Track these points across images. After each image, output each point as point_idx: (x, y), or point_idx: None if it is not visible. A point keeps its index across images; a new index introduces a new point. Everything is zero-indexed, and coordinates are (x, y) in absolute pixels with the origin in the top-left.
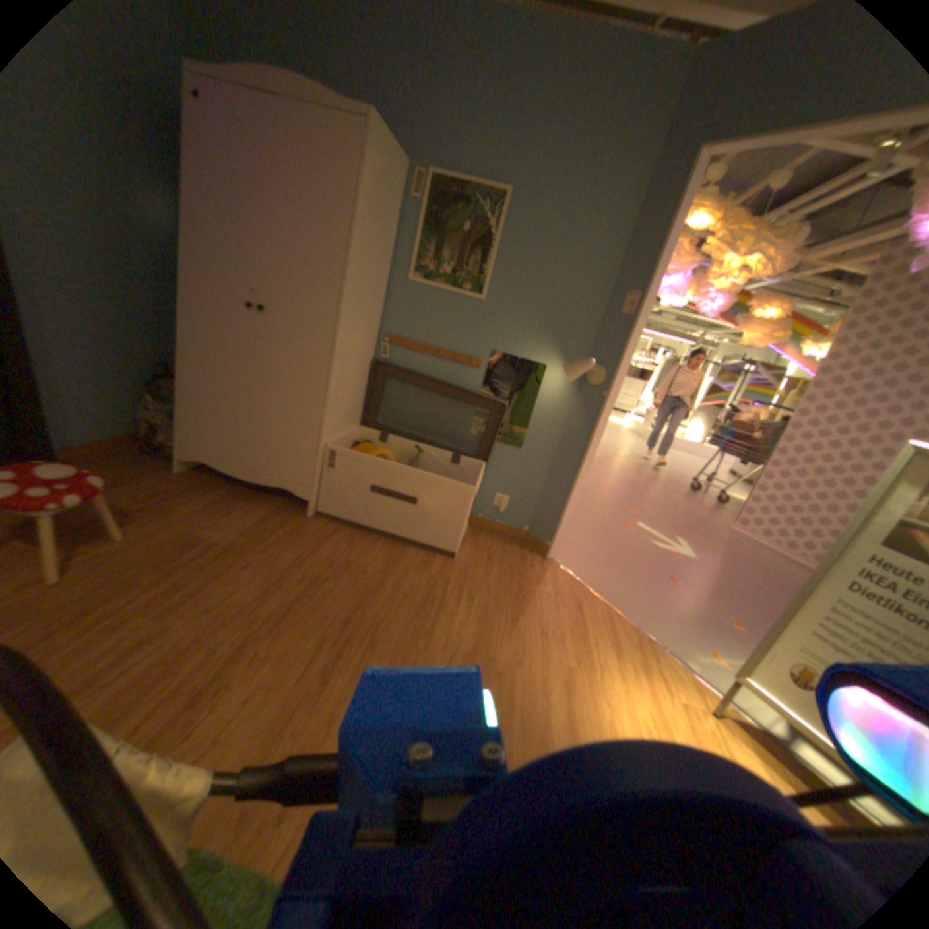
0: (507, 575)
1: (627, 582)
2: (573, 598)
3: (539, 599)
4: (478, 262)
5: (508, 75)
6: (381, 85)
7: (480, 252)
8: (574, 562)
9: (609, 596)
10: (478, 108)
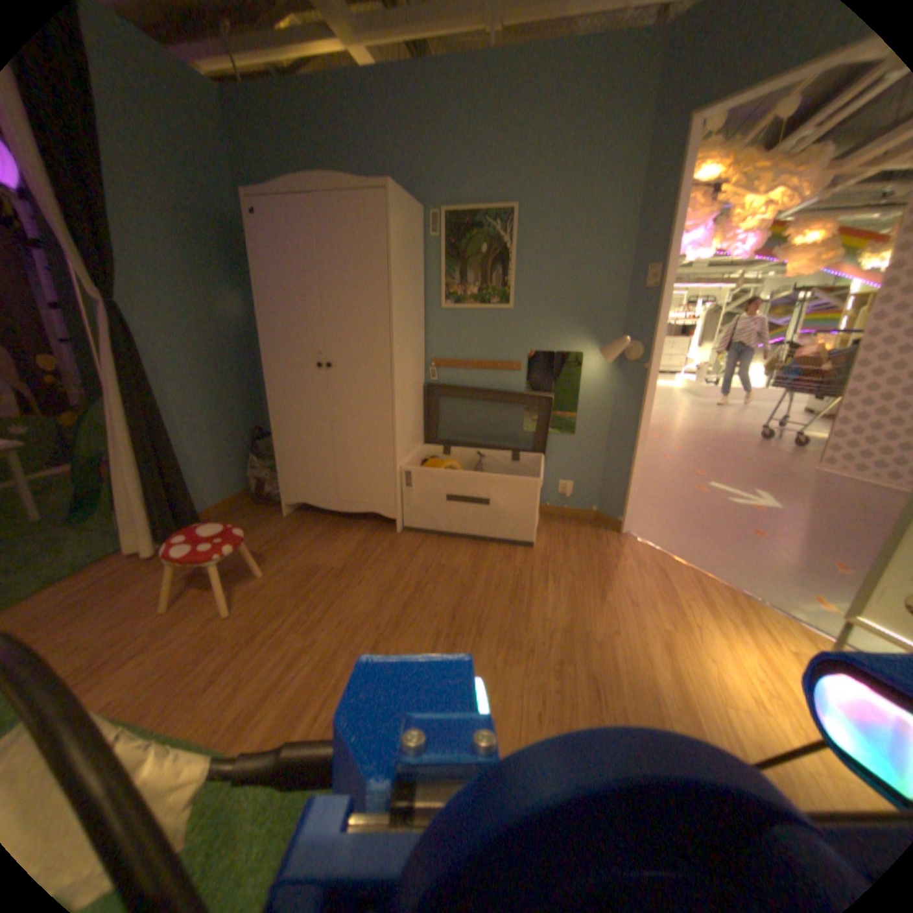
0: (586, 554)
1: (710, 543)
2: (655, 566)
3: (622, 571)
4: (499, 275)
5: (494, 106)
6: (386, 150)
7: (500, 266)
8: (650, 532)
9: (693, 558)
10: (473, 143)
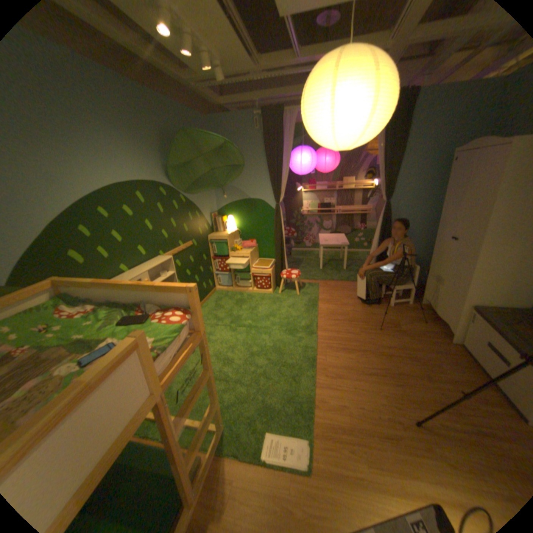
0: None
1: None
2: None
3: None
4: None
5: None
6: None
7: None
8: None
9: None
10: None
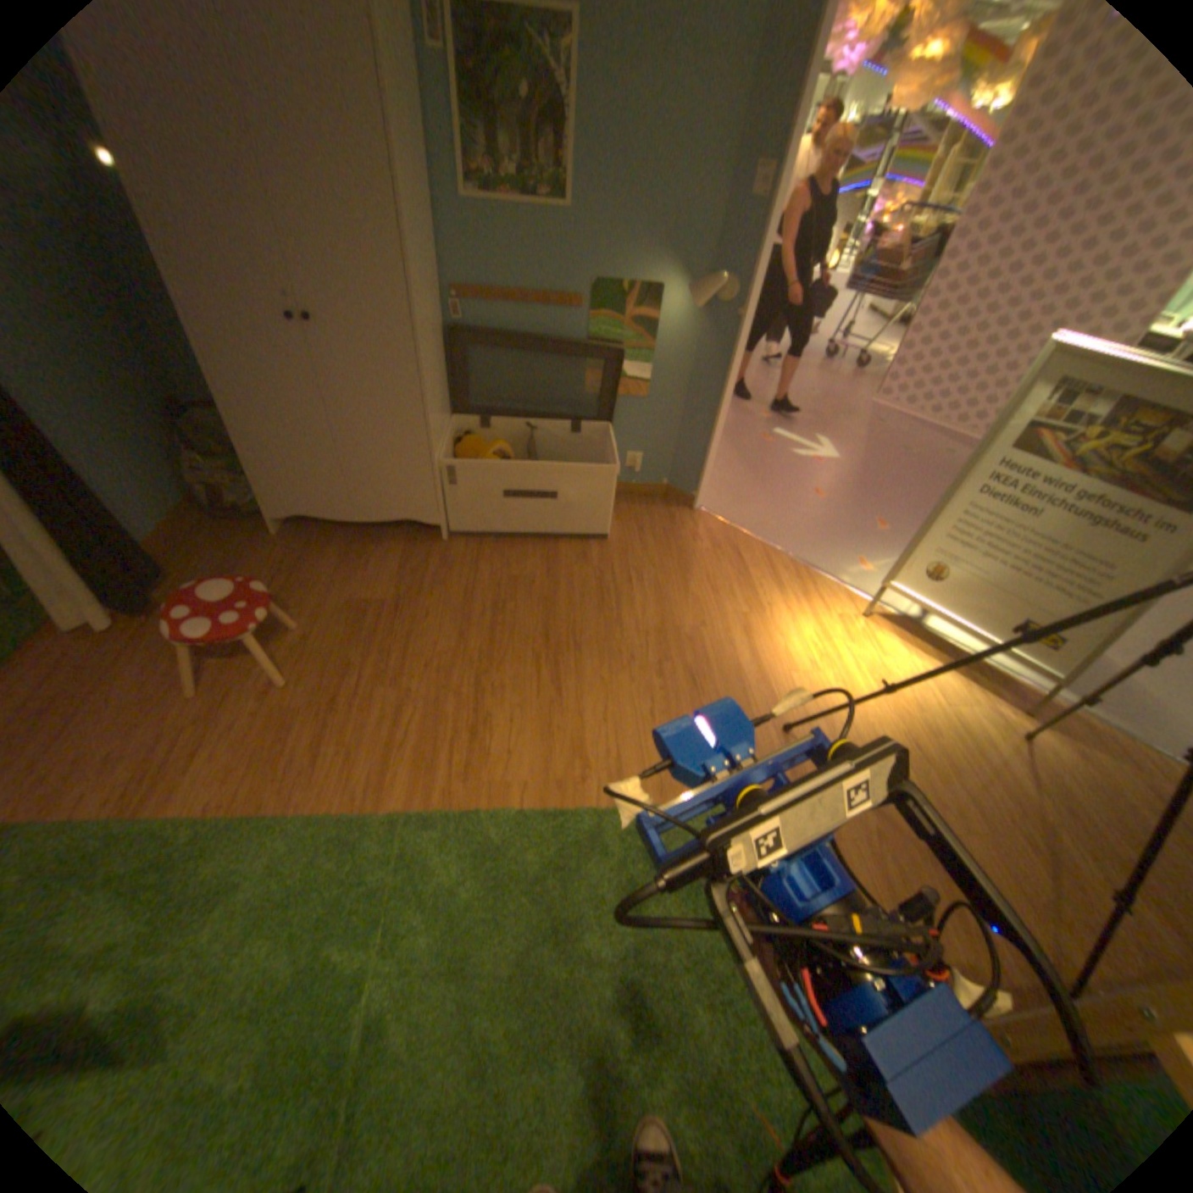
0: (663, 542)
1: (777, 511)
2: (730, 546)
3: (700, 557)
4: (552, 148)
5: None
6: None
7: (552, 130)
8: (722, 504)
9: (762, 532)
10: None
